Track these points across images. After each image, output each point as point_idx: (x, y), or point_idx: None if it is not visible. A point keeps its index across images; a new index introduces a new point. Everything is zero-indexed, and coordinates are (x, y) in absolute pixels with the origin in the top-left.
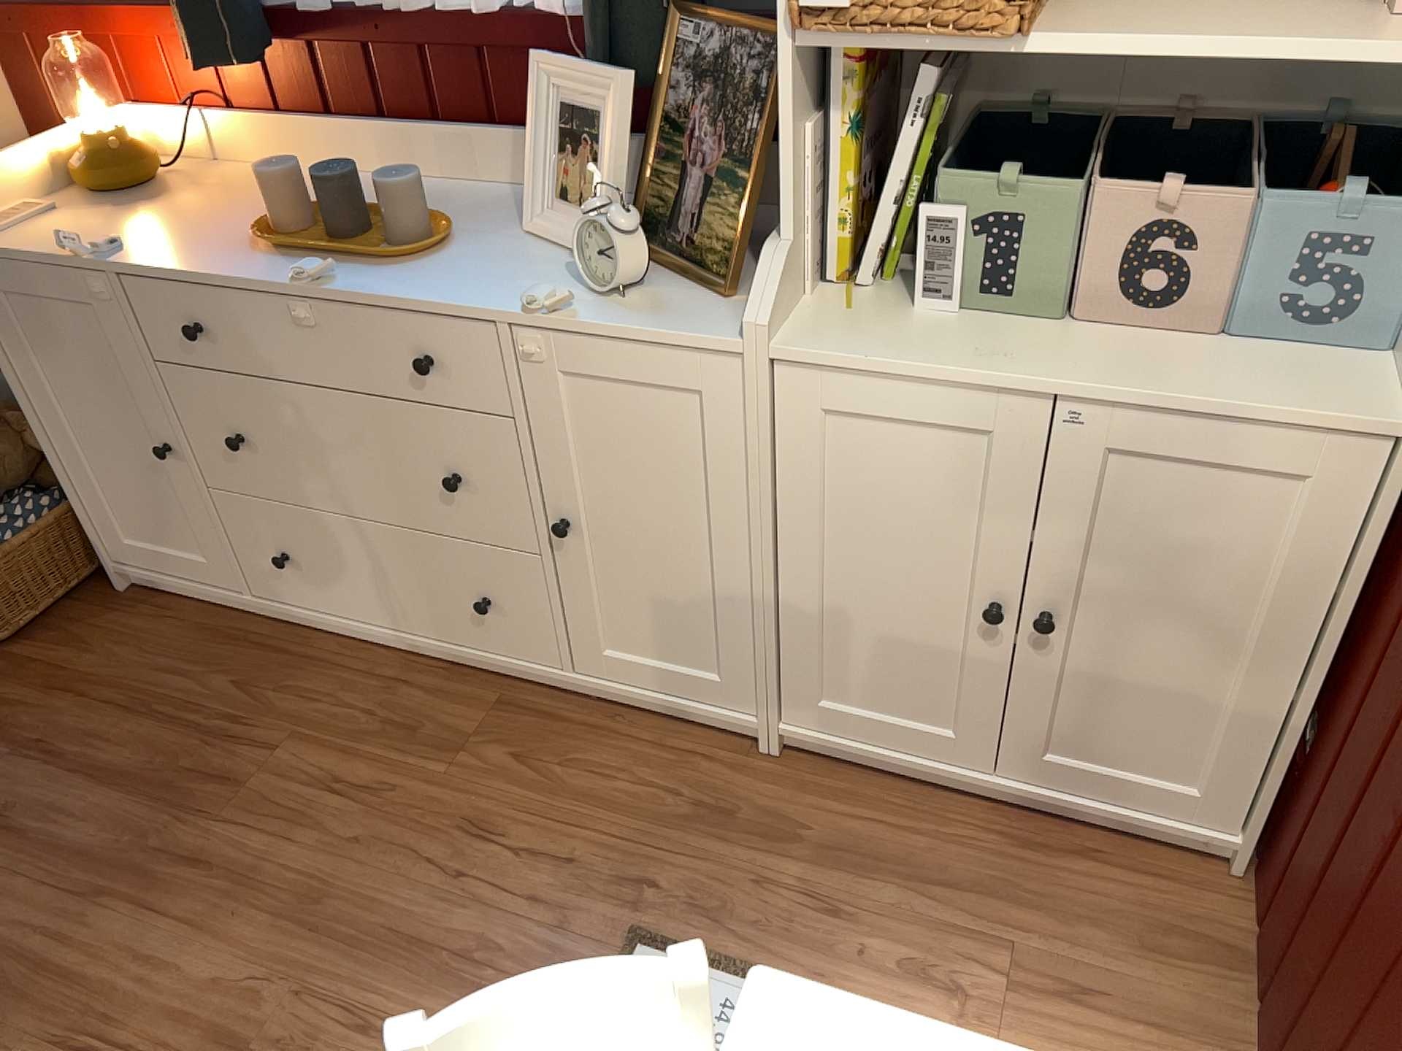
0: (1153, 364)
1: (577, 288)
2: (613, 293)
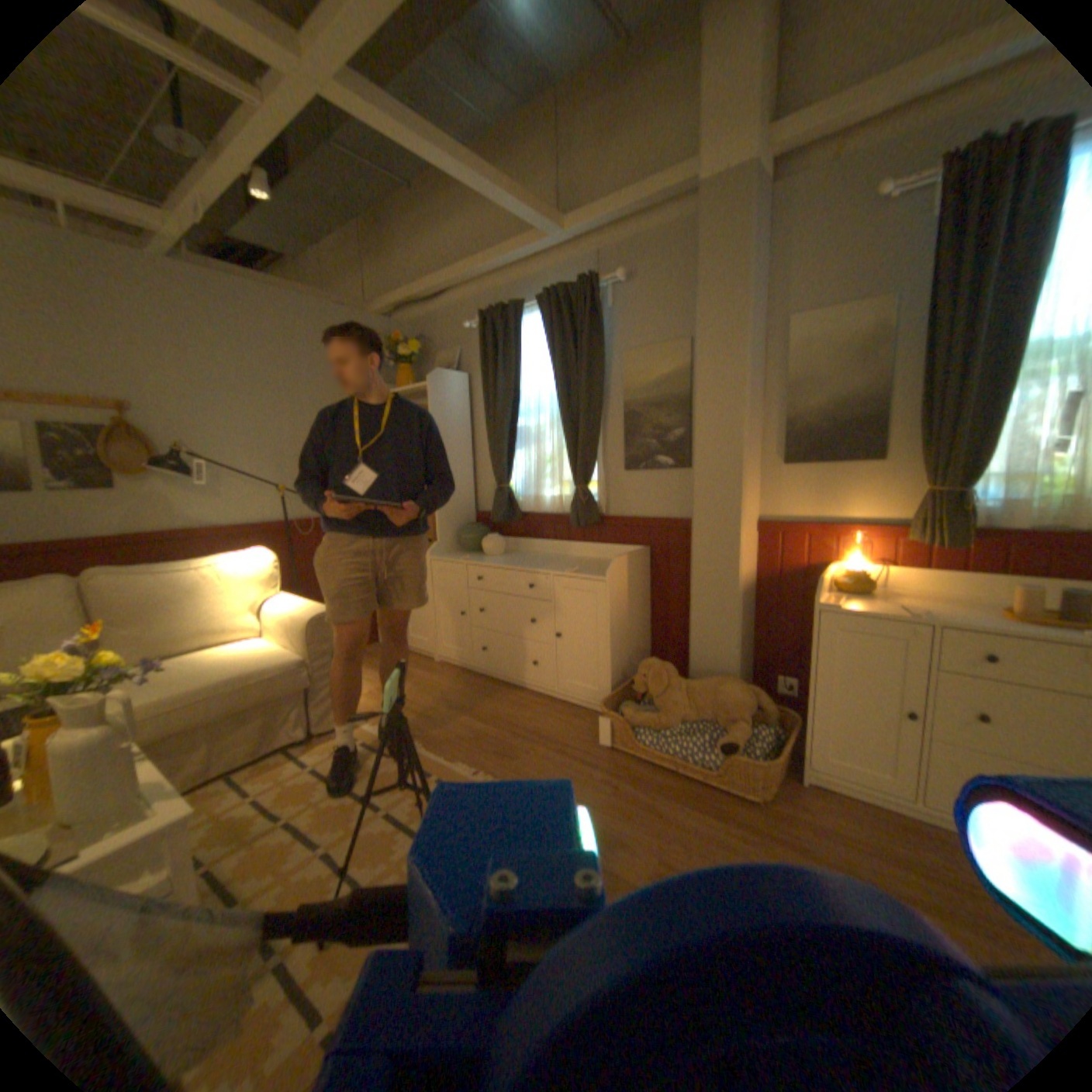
0: None
1: None
2: None
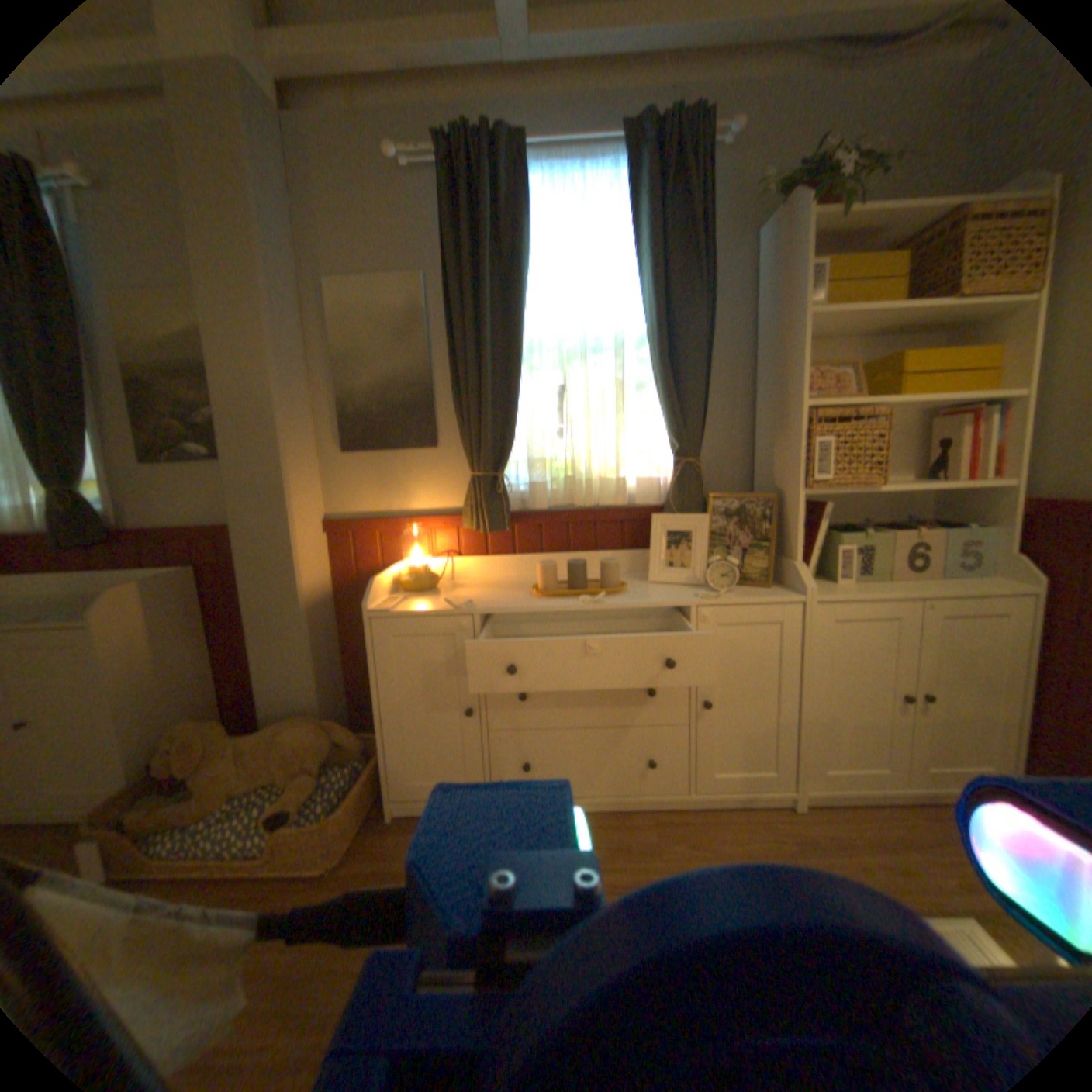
0: (940, 587)
1: (702, 592)
2: (729, 589)
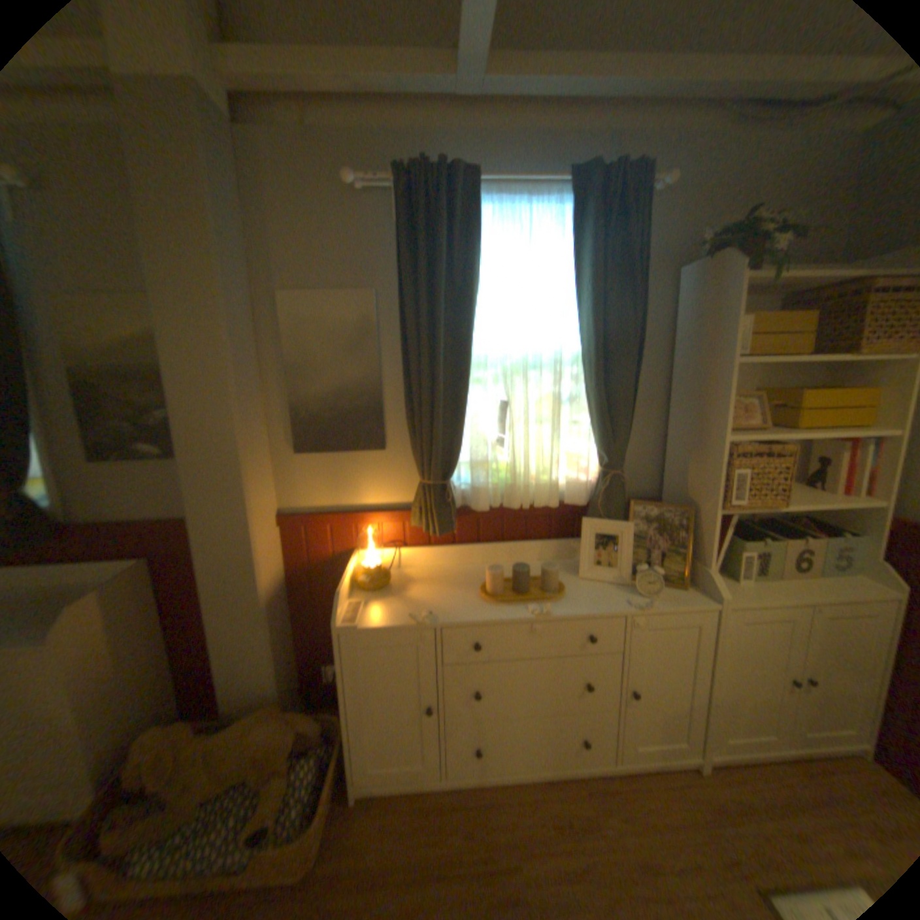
0: (823, 588)
1: (631, 595)
2: (656, 595)
